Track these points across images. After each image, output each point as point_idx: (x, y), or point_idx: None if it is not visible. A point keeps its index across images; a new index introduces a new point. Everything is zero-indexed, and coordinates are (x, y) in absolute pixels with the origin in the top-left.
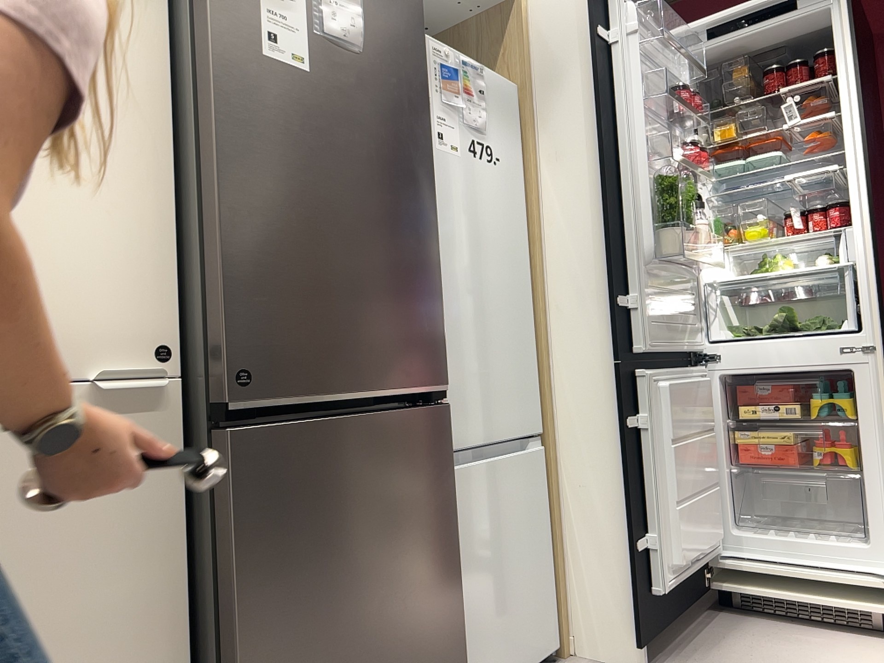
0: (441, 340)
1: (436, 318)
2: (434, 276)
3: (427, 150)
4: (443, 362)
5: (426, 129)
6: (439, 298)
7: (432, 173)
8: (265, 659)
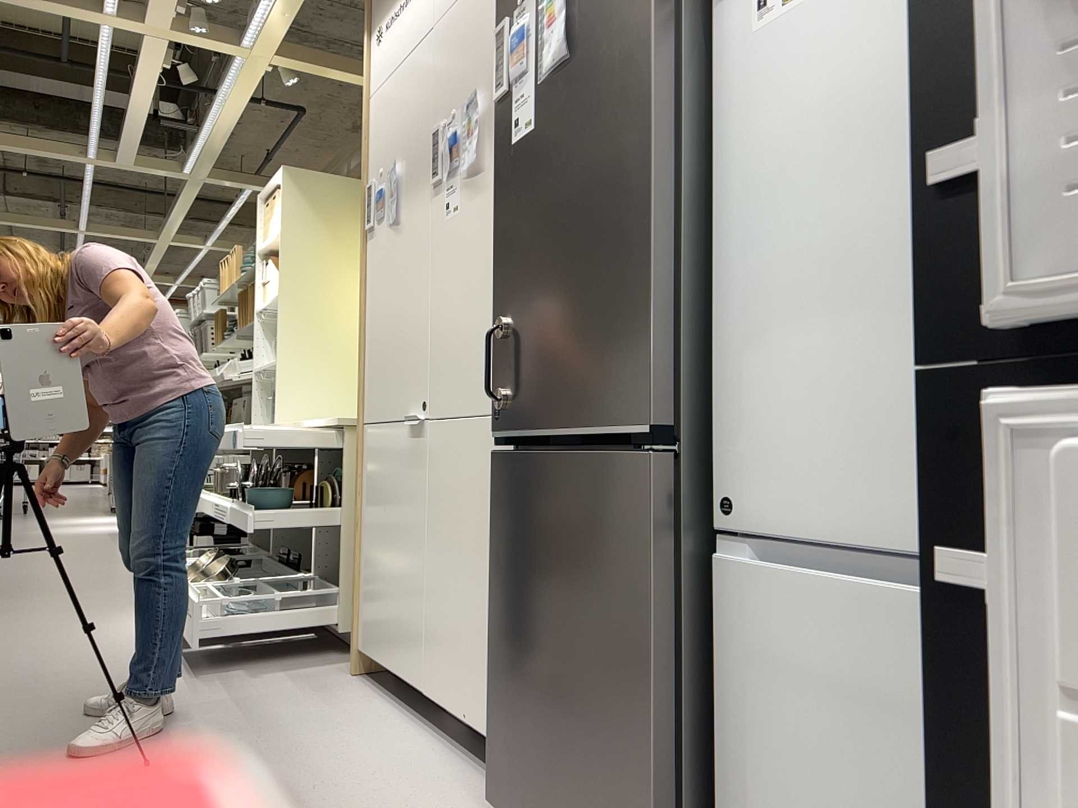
0: (650, 365)
1: (644, 335)
2: (644, 274)
3: (646, 97)
4: (650, 395)
5: (646, 67)
6: (650, 304)
7: (652, 124)
8: (499, 633)
